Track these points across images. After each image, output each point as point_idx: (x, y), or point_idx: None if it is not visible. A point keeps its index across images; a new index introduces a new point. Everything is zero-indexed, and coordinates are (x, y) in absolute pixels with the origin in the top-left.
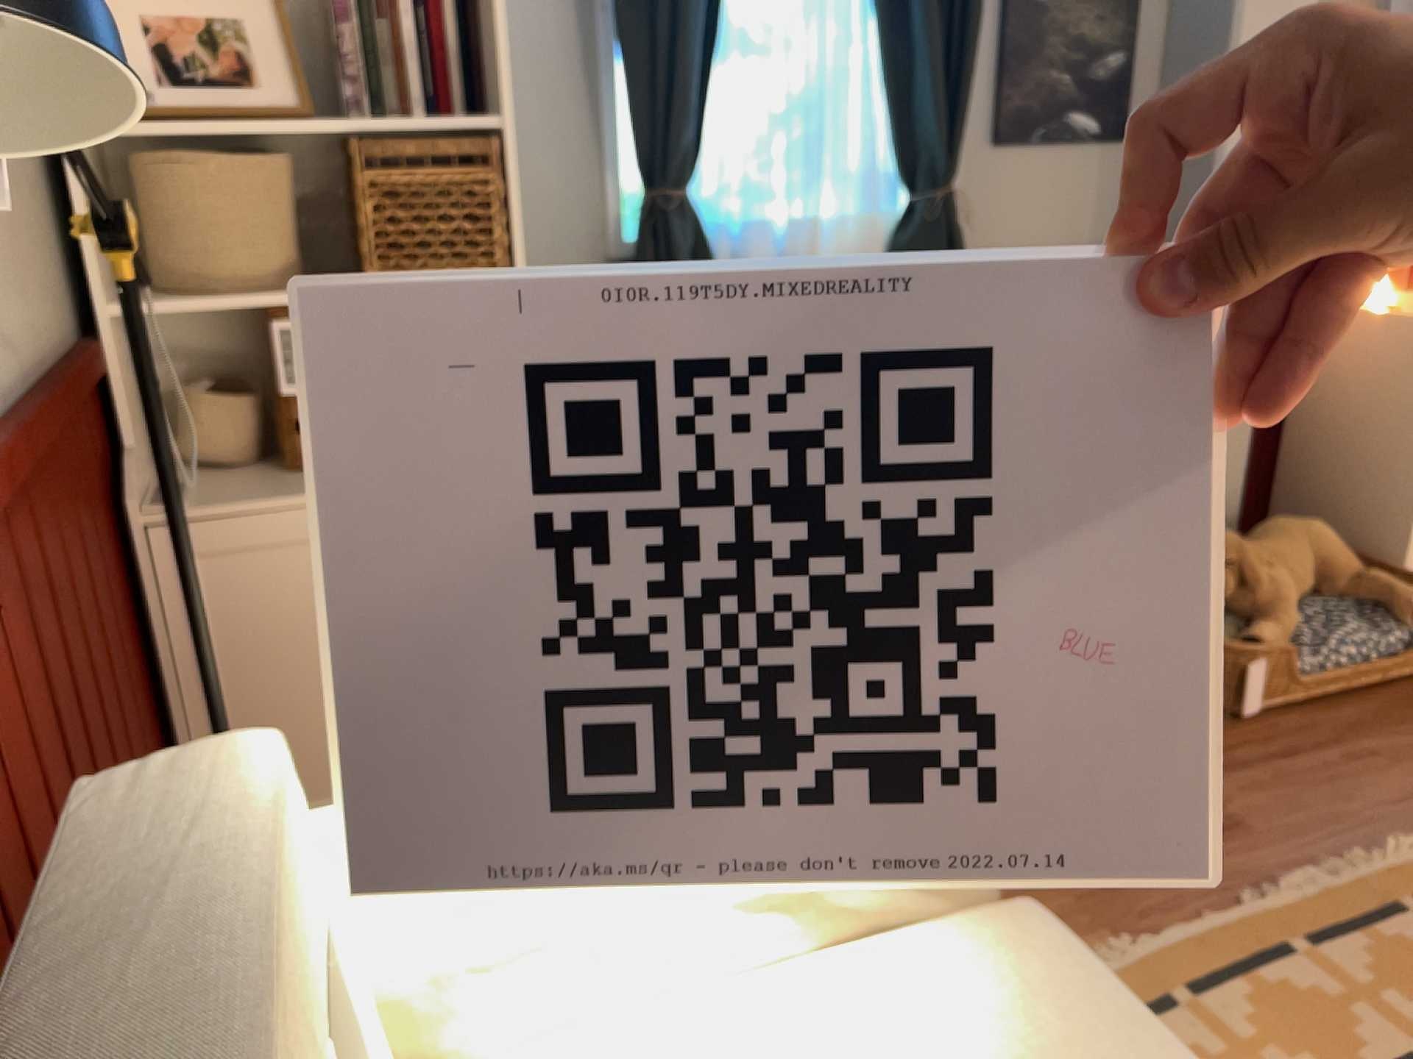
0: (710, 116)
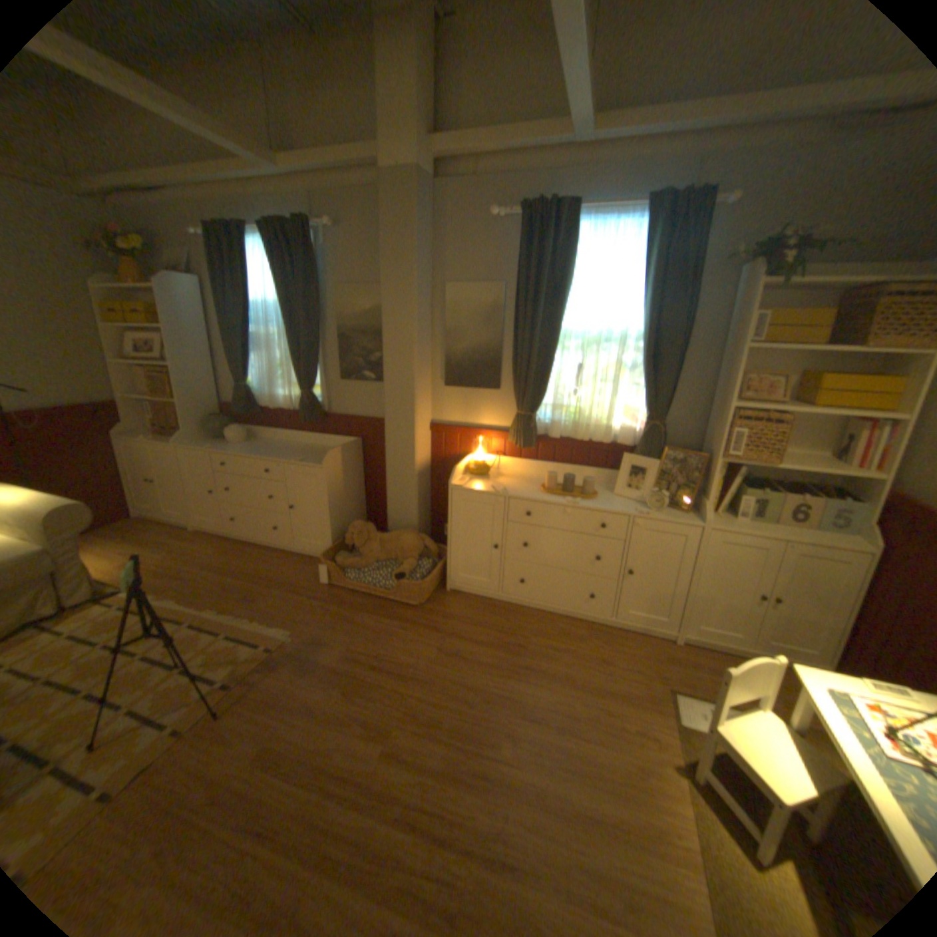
0: (247, 365)
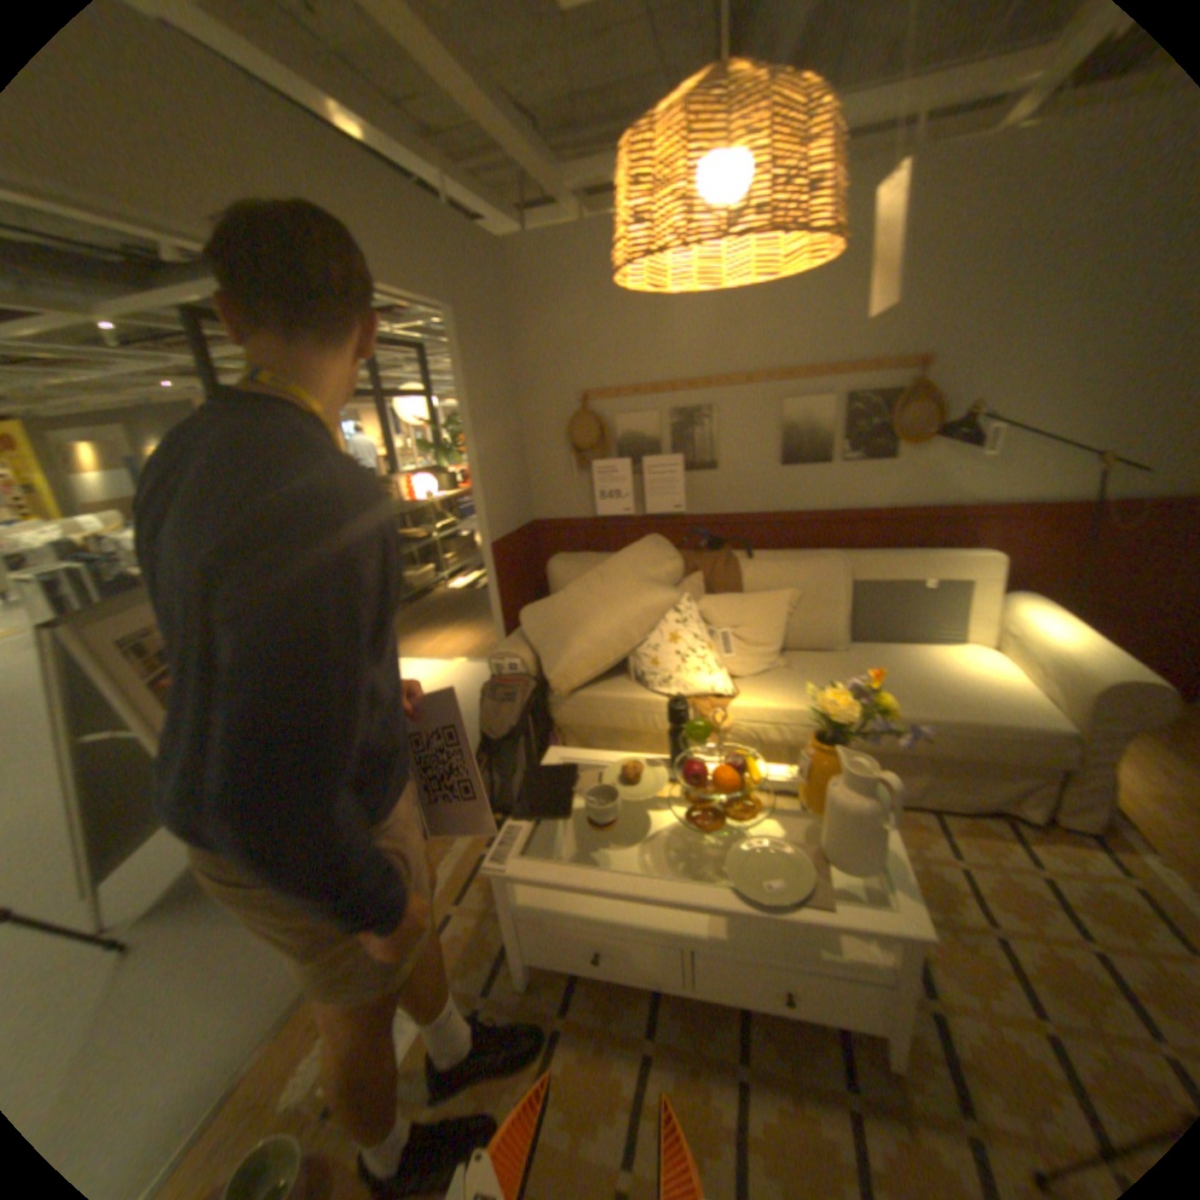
0: None
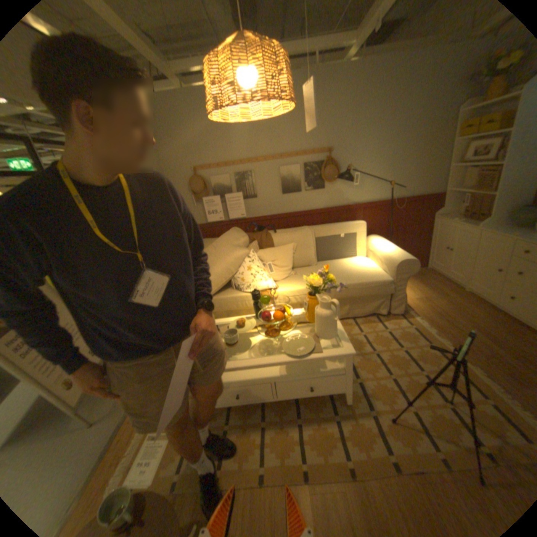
0: None
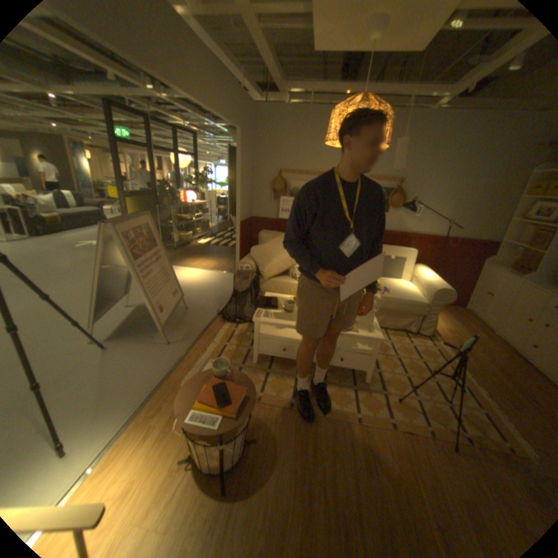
0: None
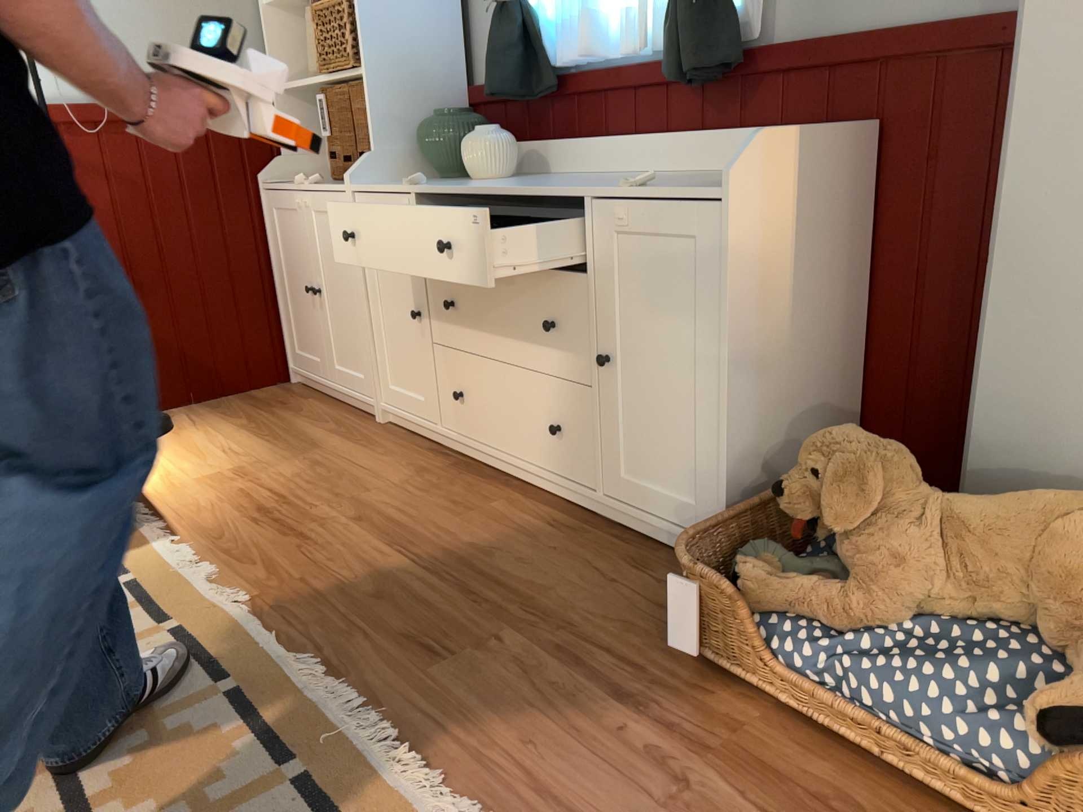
0: None
